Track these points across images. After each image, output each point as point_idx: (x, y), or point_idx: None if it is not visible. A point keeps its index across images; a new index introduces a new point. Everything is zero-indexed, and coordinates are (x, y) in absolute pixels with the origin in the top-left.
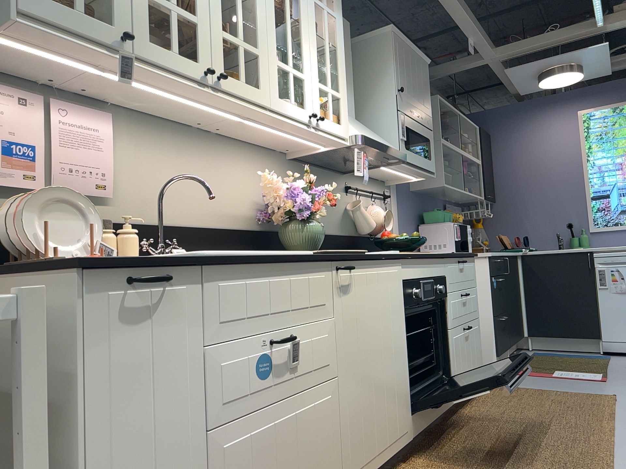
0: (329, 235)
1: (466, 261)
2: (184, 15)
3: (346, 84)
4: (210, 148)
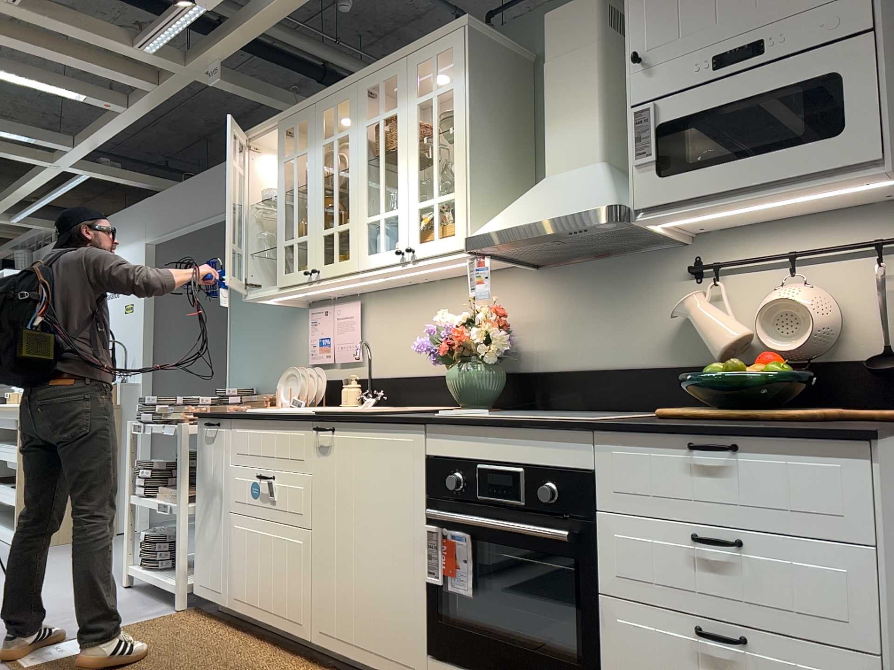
0: (622, 369)
1: (756, 447)
2: (299, 240)
3: (467, 170)
4: (433, 296)
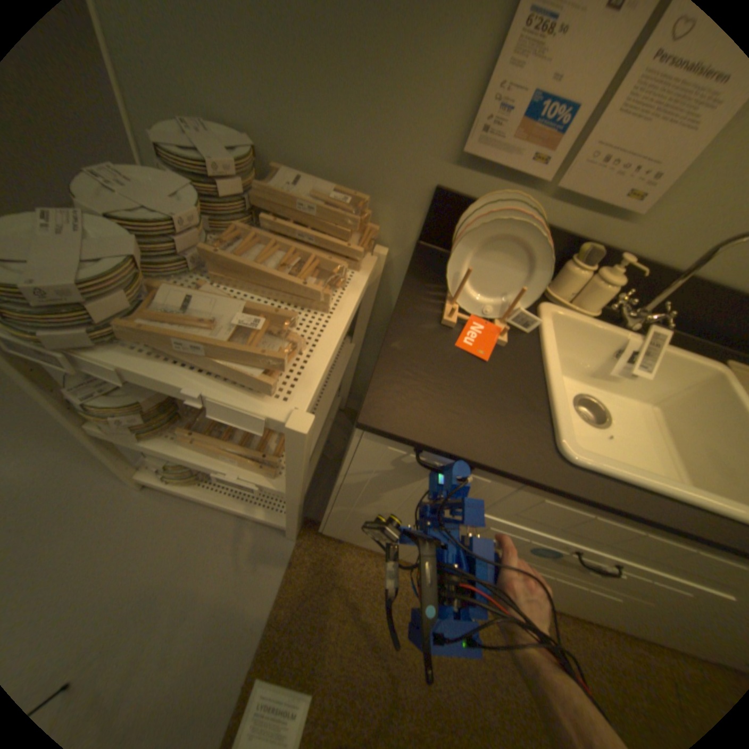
0: None
1: None
2: None
3: None
4: None
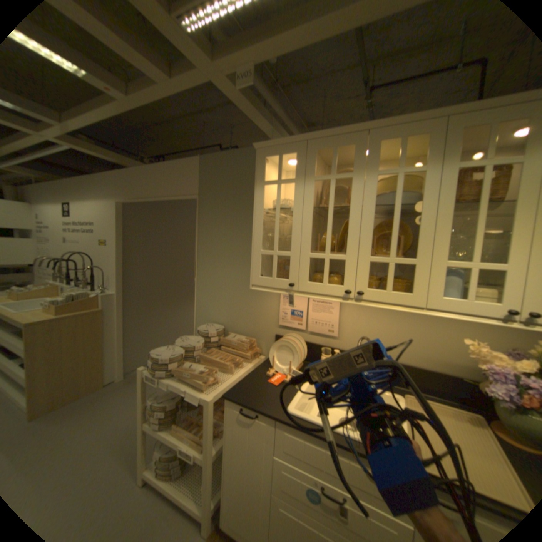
0: None
1: None
2: (334, 258)
3: None
4: None
